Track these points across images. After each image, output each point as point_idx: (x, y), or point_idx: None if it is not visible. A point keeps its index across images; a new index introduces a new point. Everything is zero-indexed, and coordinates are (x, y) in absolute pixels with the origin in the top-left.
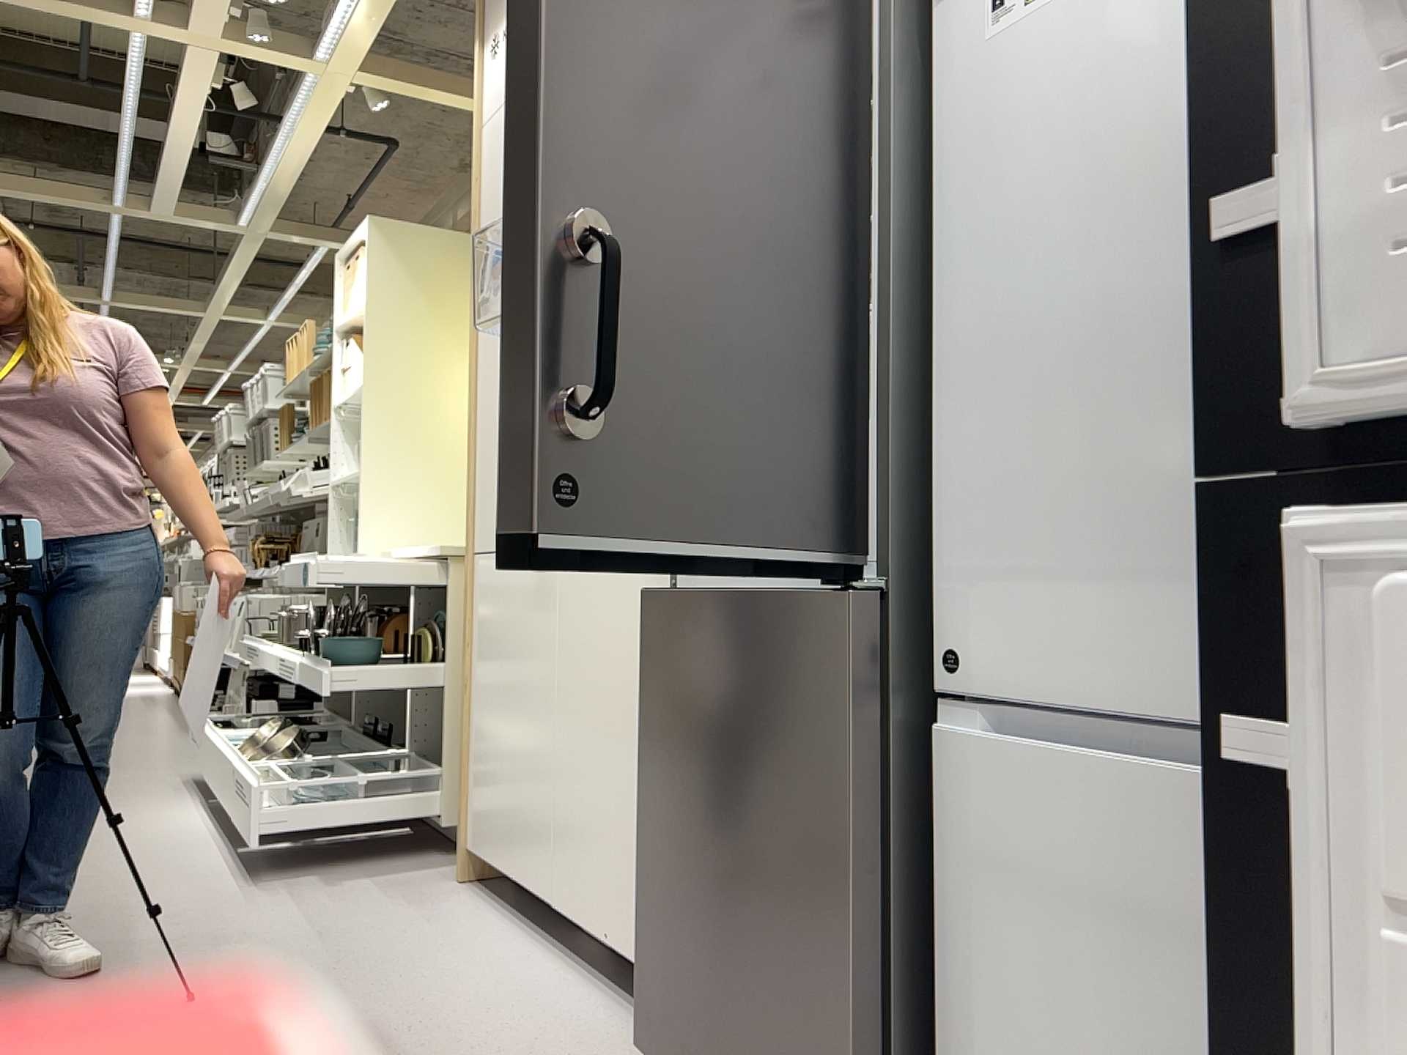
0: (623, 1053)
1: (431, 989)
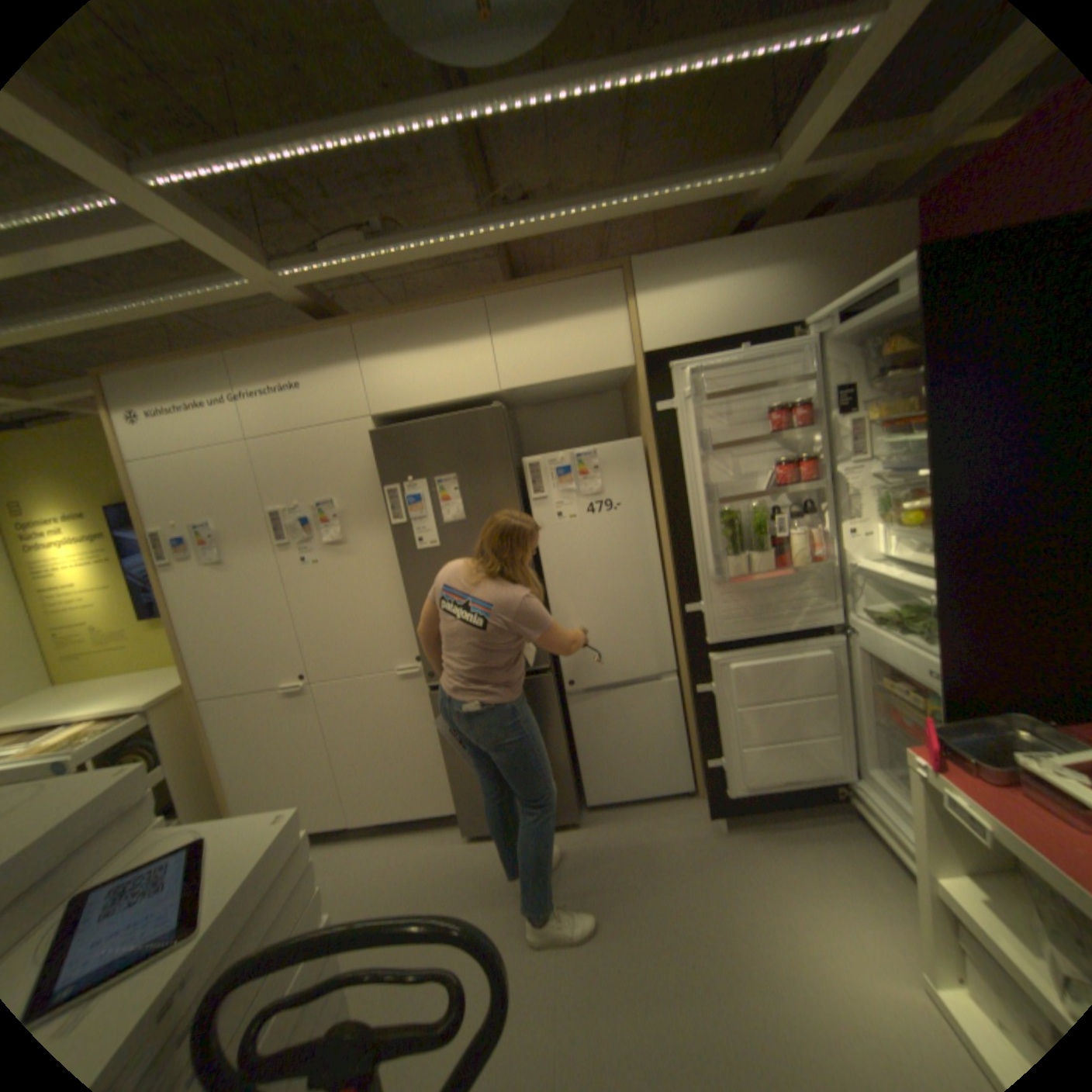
0: (446, 844)
1: (339, 891)
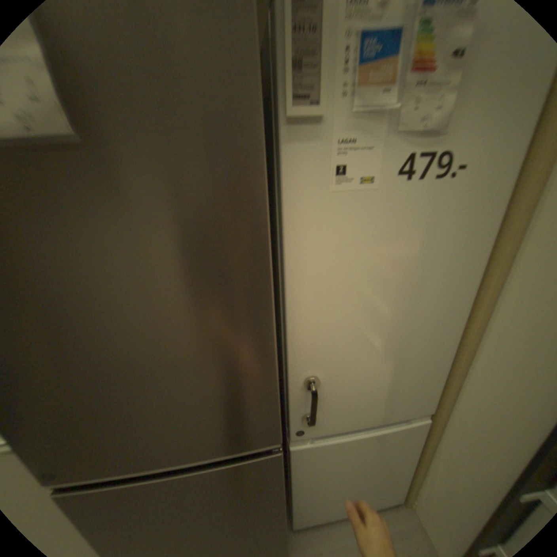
0: None
1: None
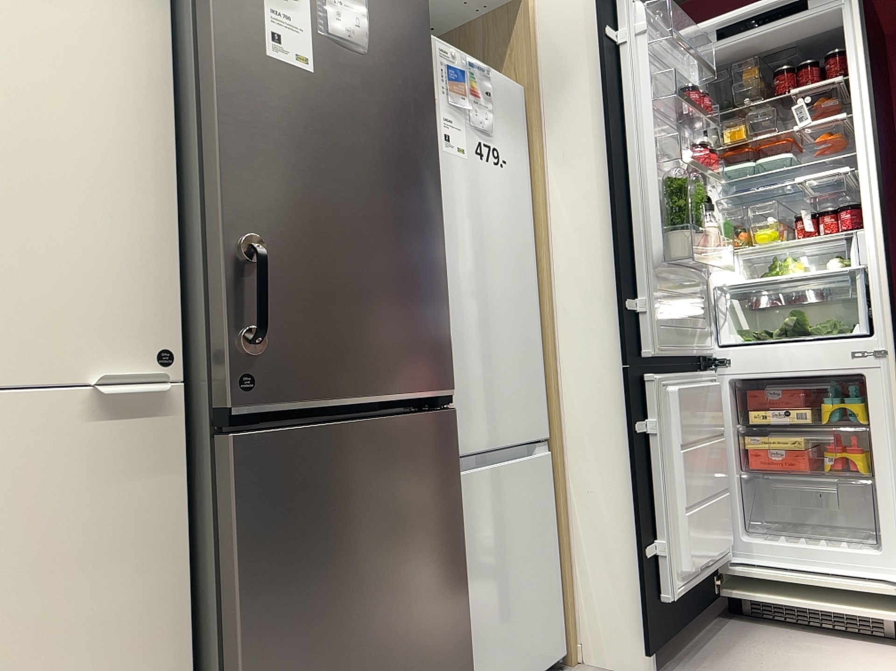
0: None
1: None
